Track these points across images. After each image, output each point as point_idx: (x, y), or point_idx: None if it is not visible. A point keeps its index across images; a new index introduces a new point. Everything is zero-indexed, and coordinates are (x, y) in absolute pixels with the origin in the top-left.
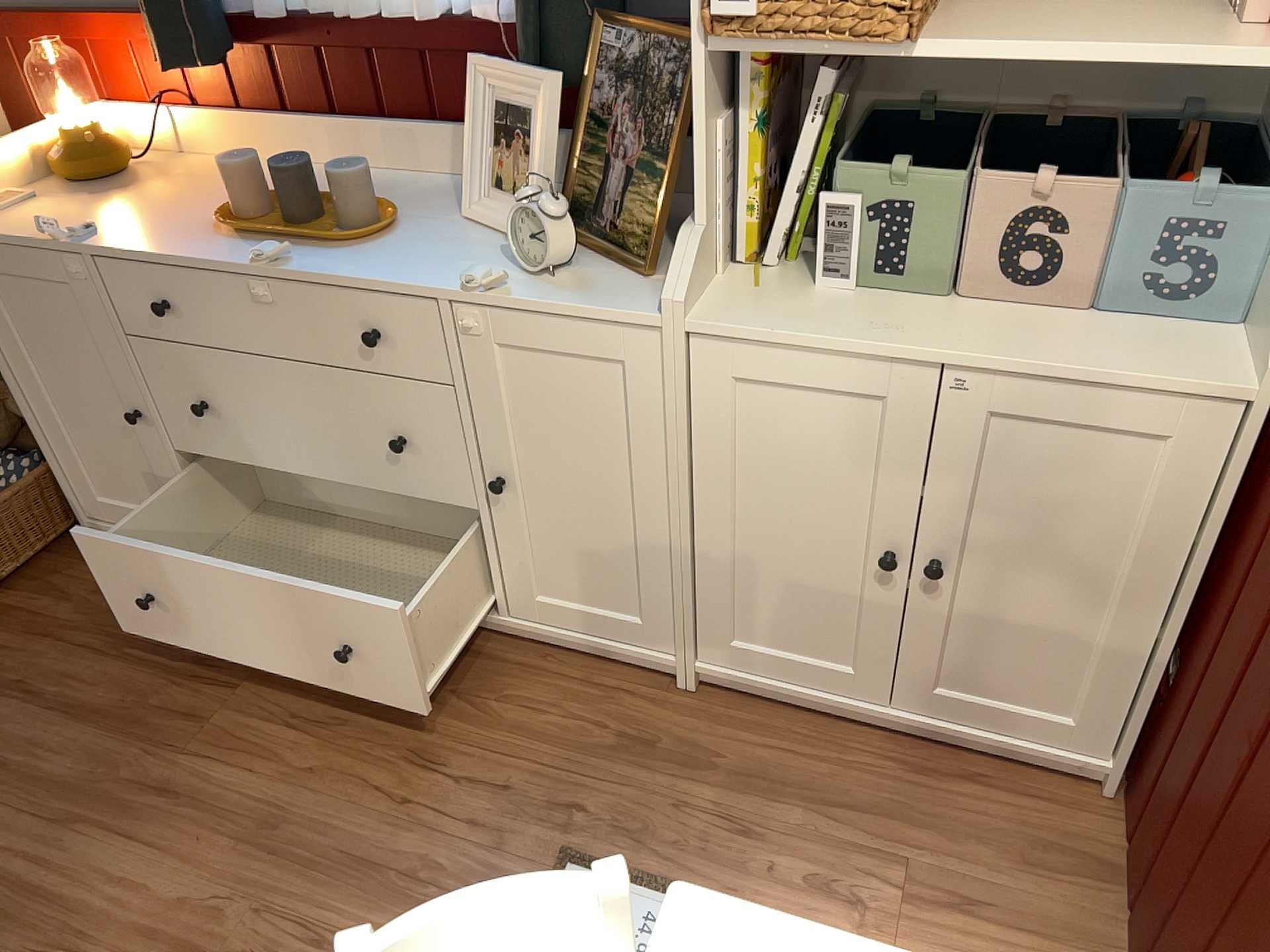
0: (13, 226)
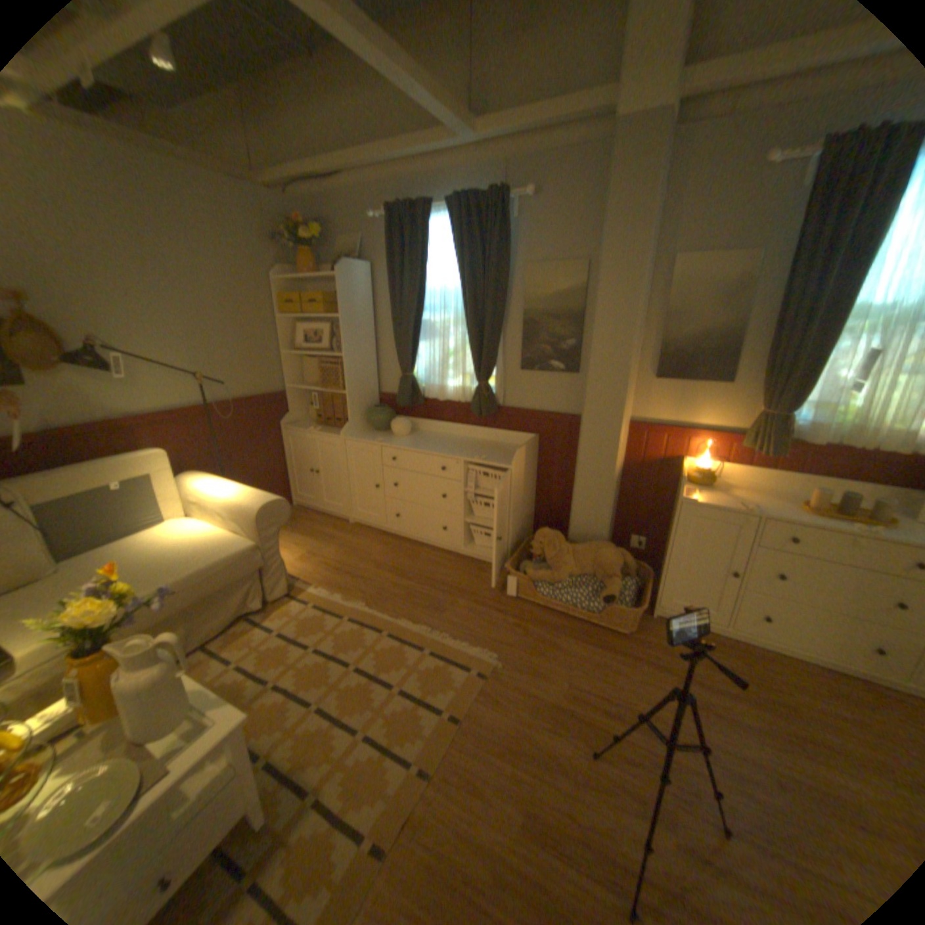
0: (704, 499)
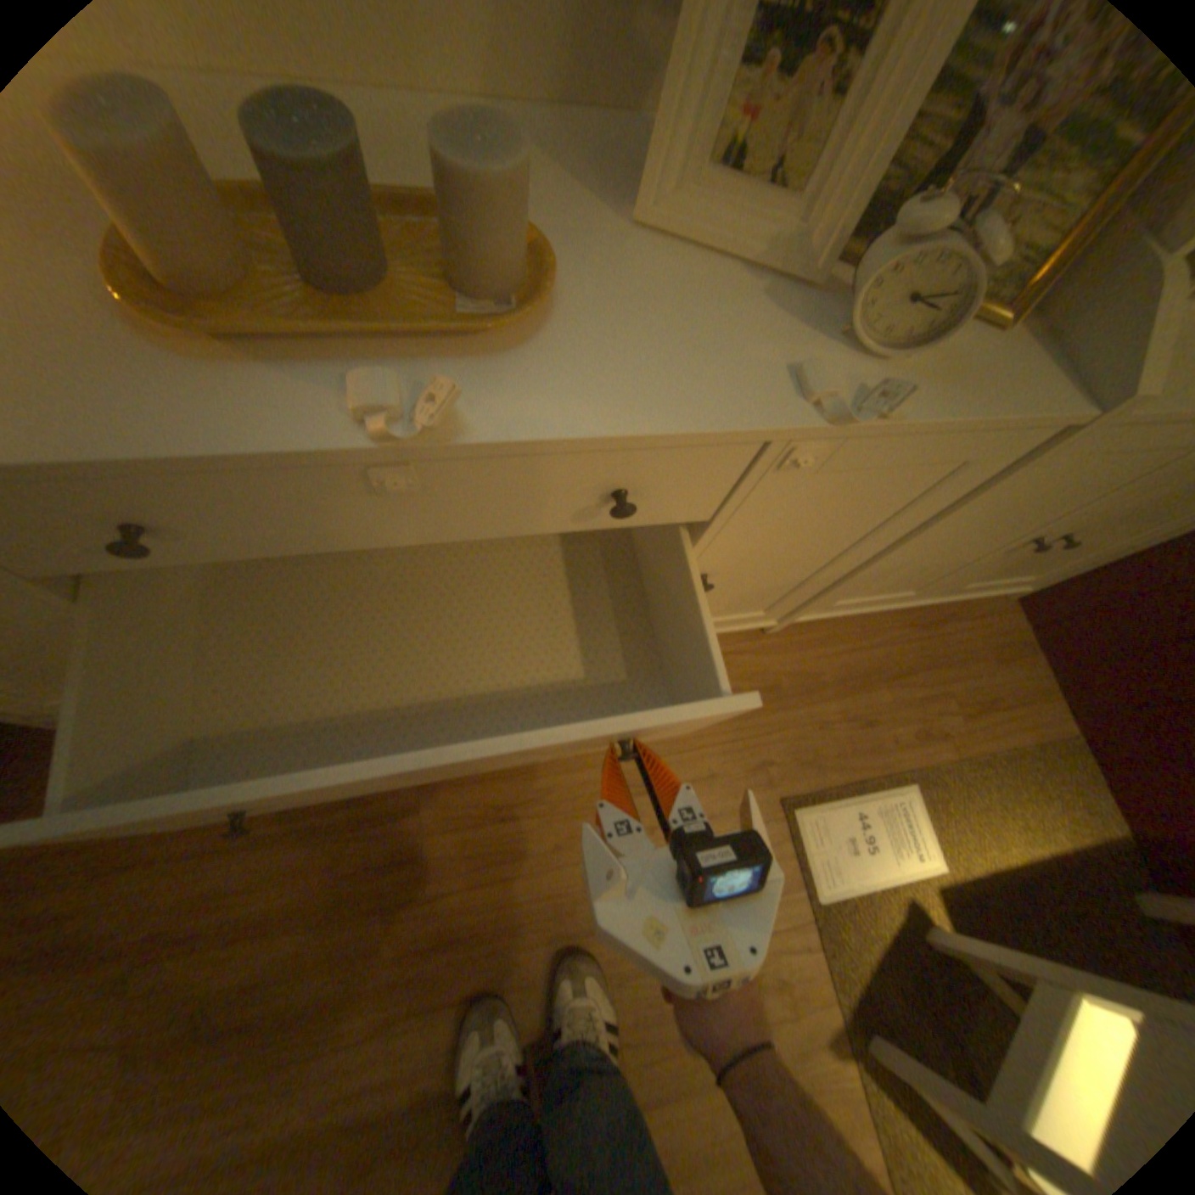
0: None
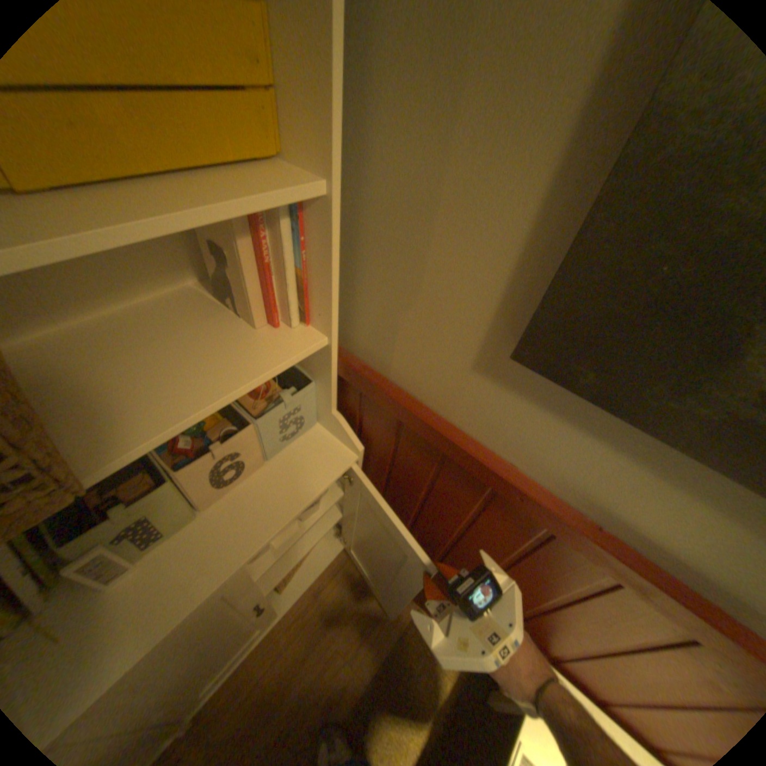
0: None
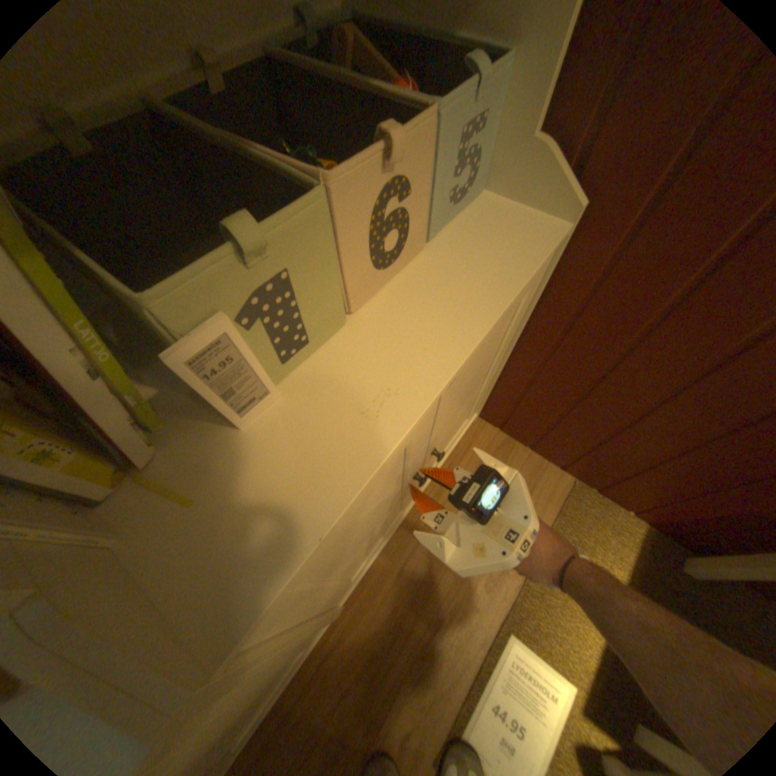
0: None
